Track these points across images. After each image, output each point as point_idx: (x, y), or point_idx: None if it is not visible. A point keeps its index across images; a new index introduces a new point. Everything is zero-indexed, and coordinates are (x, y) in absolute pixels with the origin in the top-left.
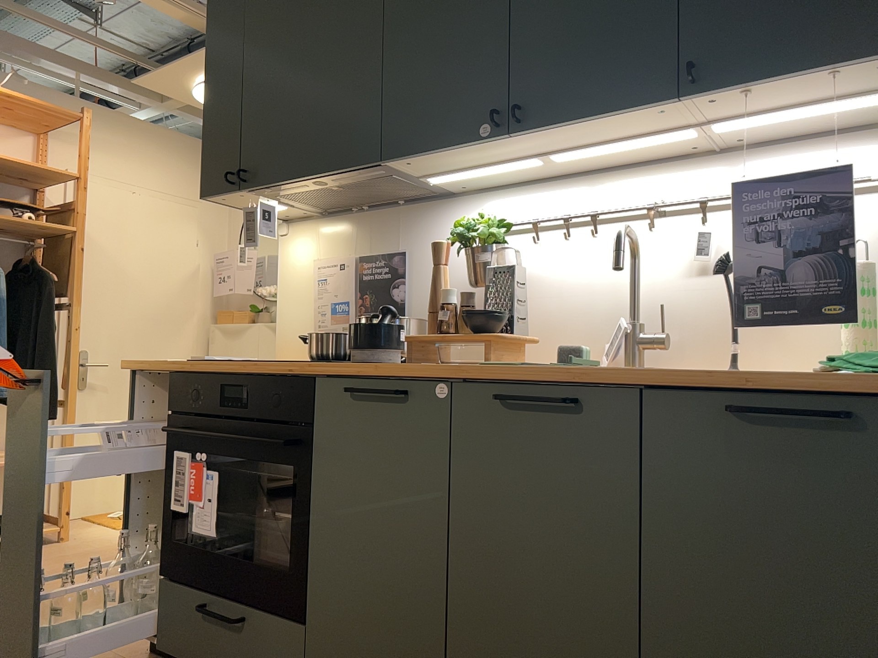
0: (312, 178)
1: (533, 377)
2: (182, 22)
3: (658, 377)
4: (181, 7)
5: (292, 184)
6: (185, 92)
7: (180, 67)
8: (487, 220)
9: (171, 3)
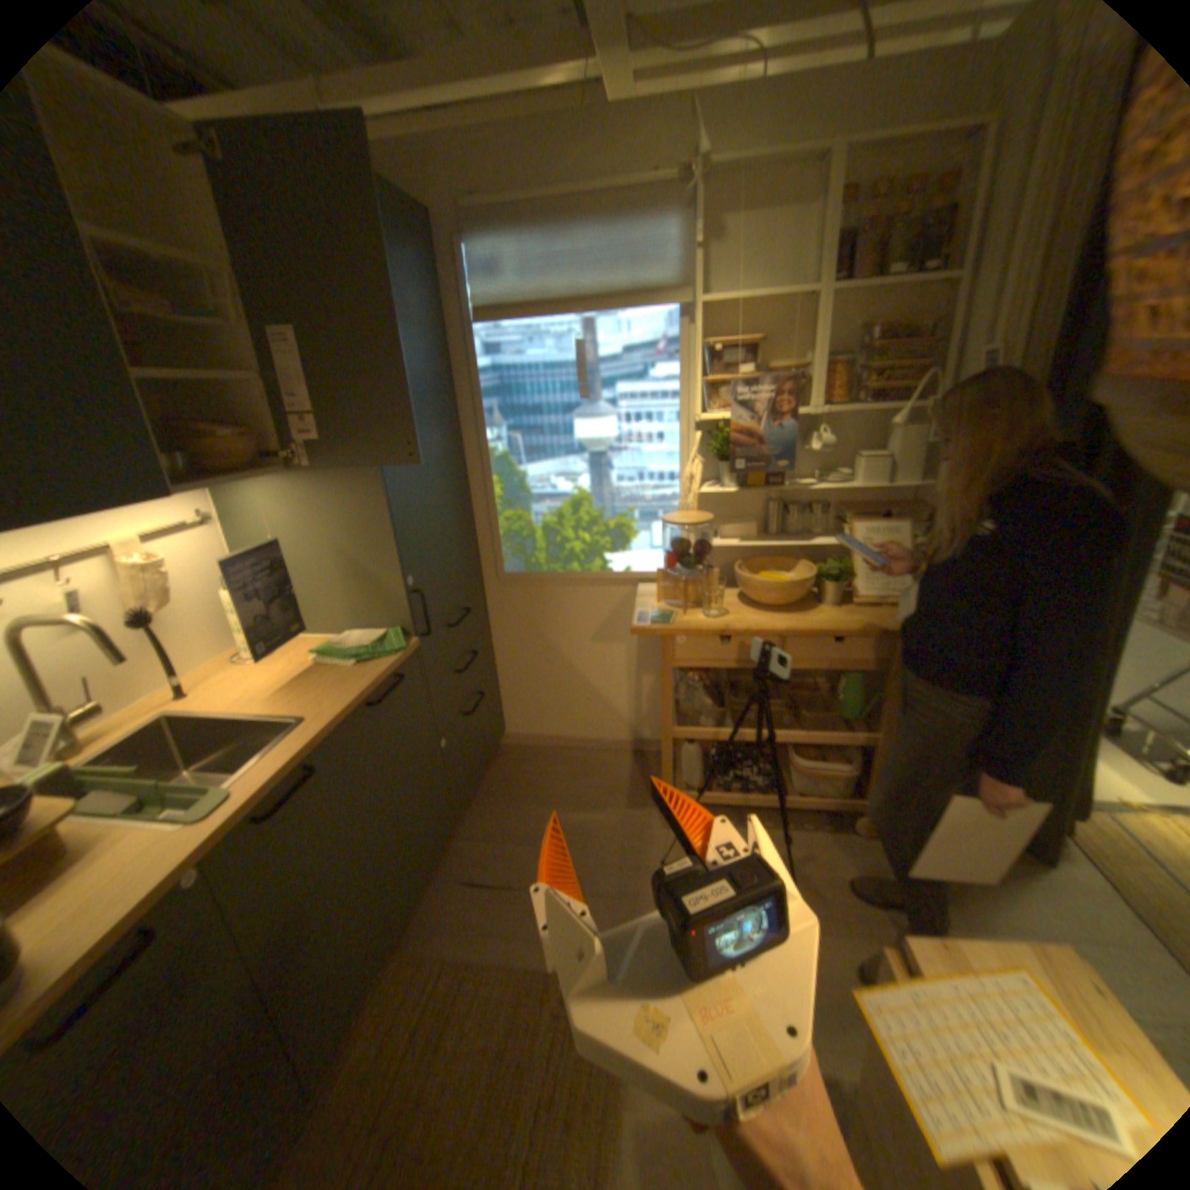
0: None
1: (264, 782)
2: None
3: (344, 714)
4: None
5: None
6: None
7: None
8: None
9: None
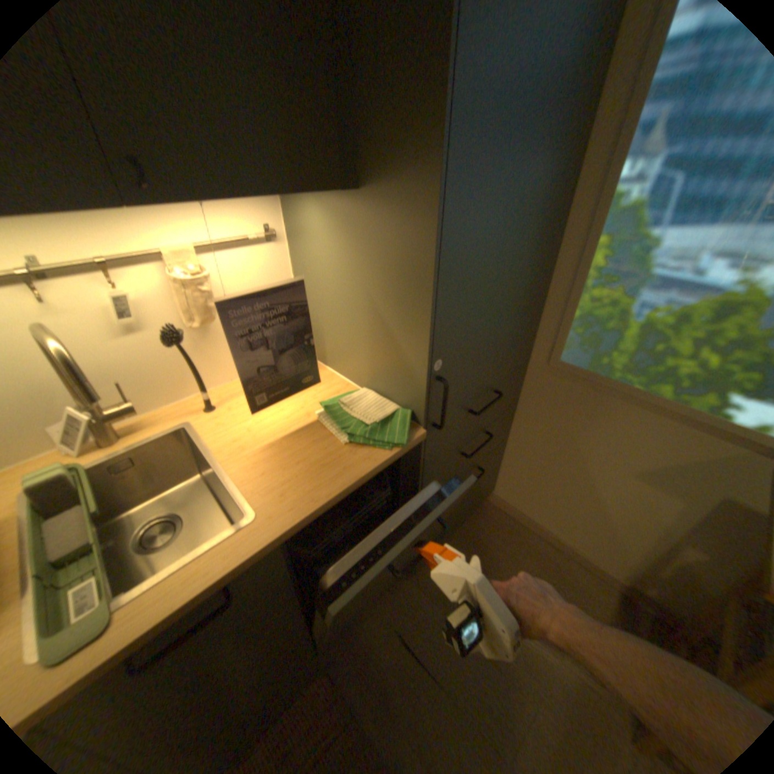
0: None
1: (156, 616)
2: None
3: (294, 532)
4: None
5: None
6: None
7: None
8: None
9: None
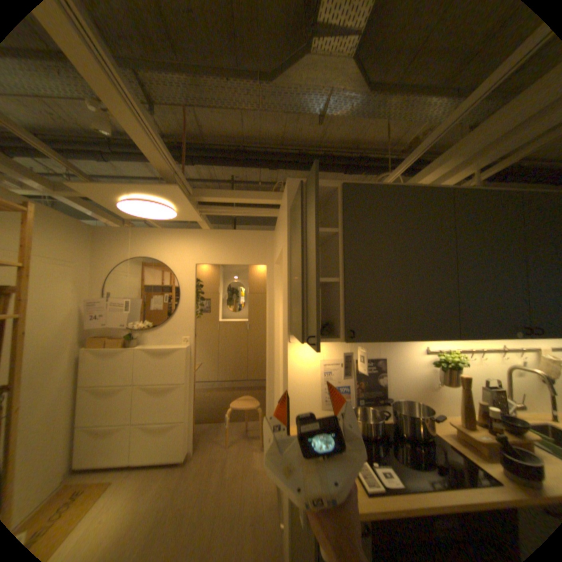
0: (404, 340)
1: None
2: (153, 161)
3: None
4: (163, 154)
5: (386, 341)
6: (108, 198)
7: (128, 186)
8: (463, 357)
9: (159, 149)
